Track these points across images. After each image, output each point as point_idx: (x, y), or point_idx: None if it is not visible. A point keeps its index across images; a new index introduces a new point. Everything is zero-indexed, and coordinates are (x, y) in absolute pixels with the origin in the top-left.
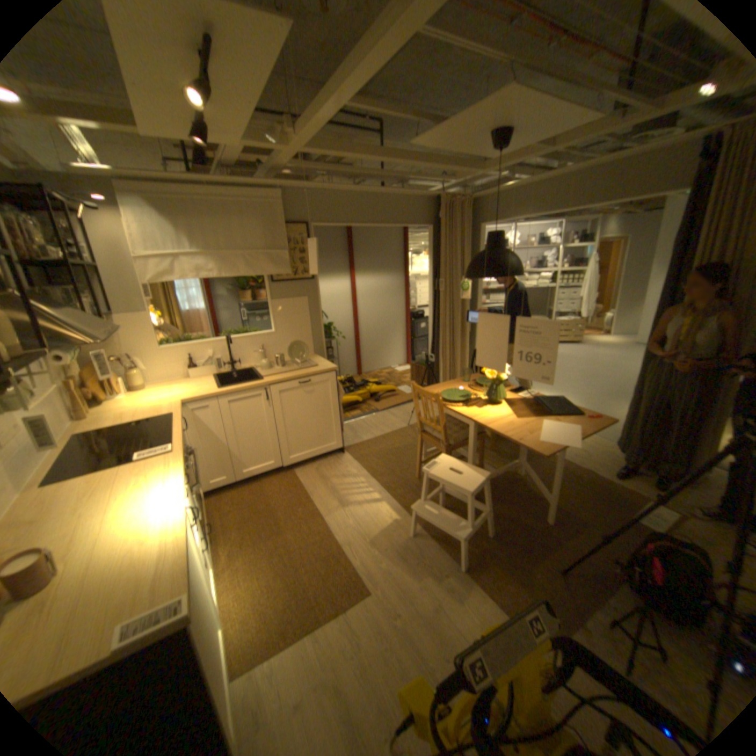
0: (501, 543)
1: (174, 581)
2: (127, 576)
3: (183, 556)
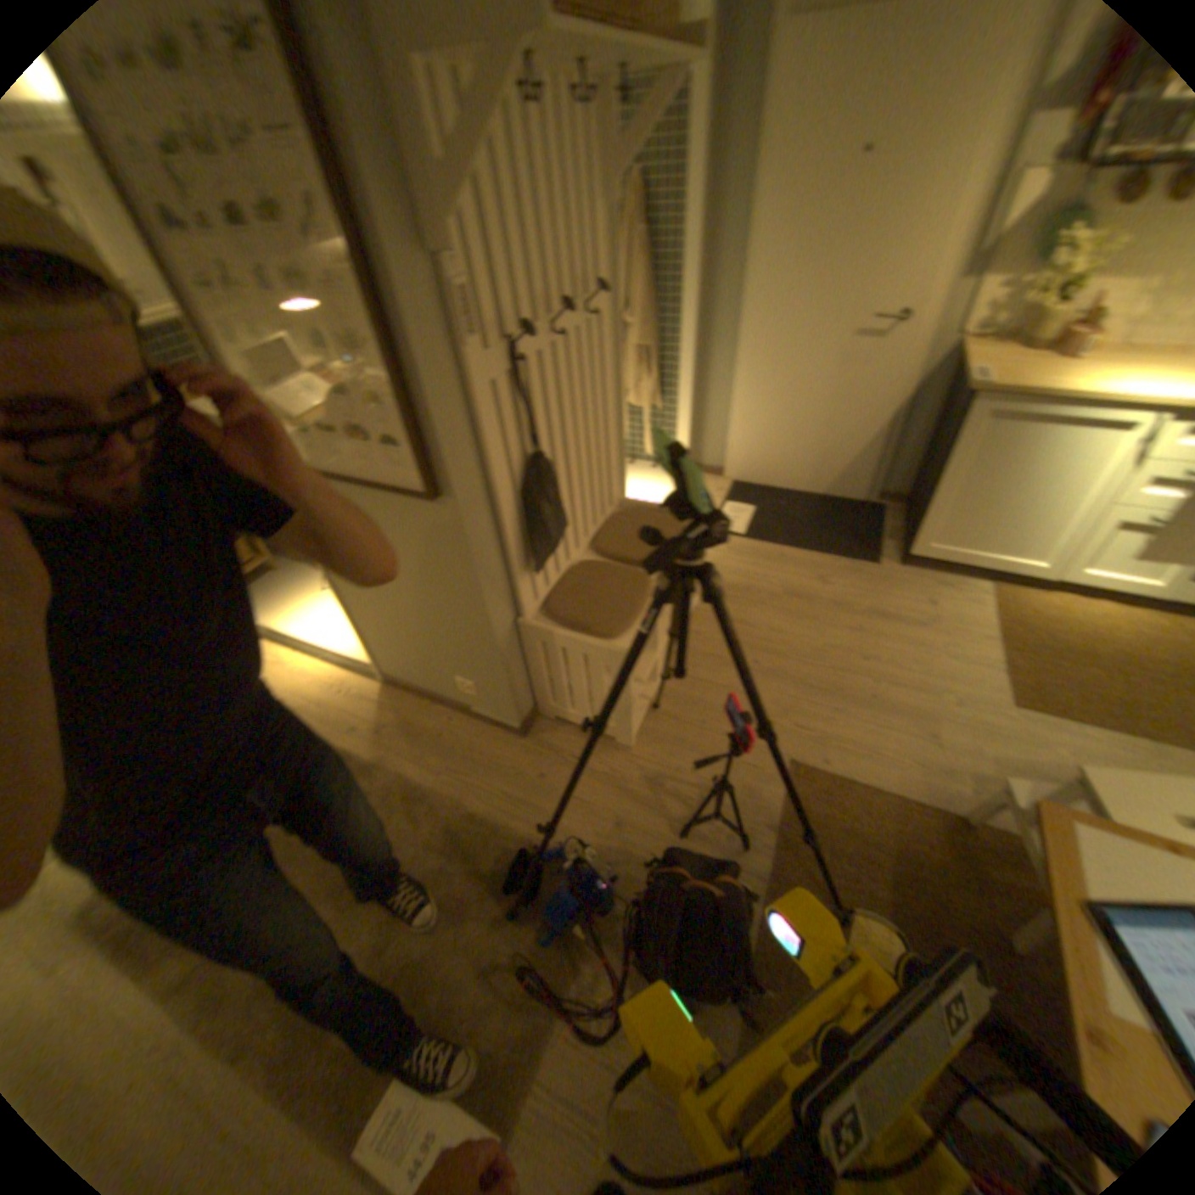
0: (975, 888)
1: (1016, 383)
2: (1043, 374)
3: (1047, 389)
